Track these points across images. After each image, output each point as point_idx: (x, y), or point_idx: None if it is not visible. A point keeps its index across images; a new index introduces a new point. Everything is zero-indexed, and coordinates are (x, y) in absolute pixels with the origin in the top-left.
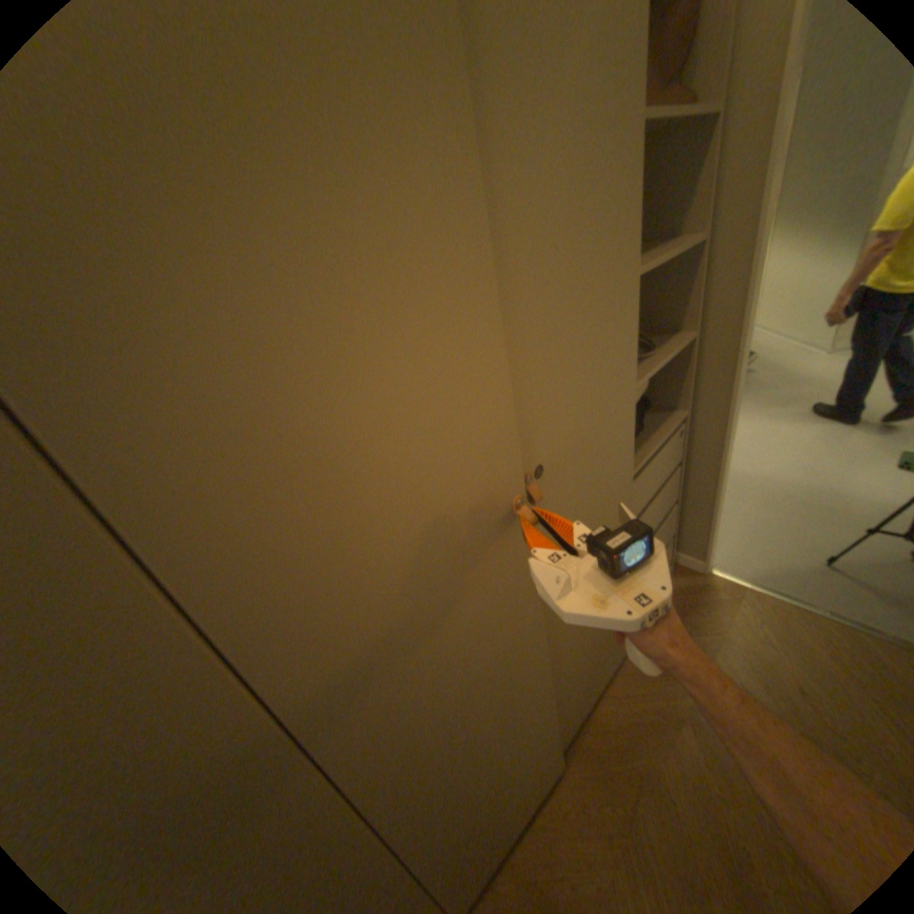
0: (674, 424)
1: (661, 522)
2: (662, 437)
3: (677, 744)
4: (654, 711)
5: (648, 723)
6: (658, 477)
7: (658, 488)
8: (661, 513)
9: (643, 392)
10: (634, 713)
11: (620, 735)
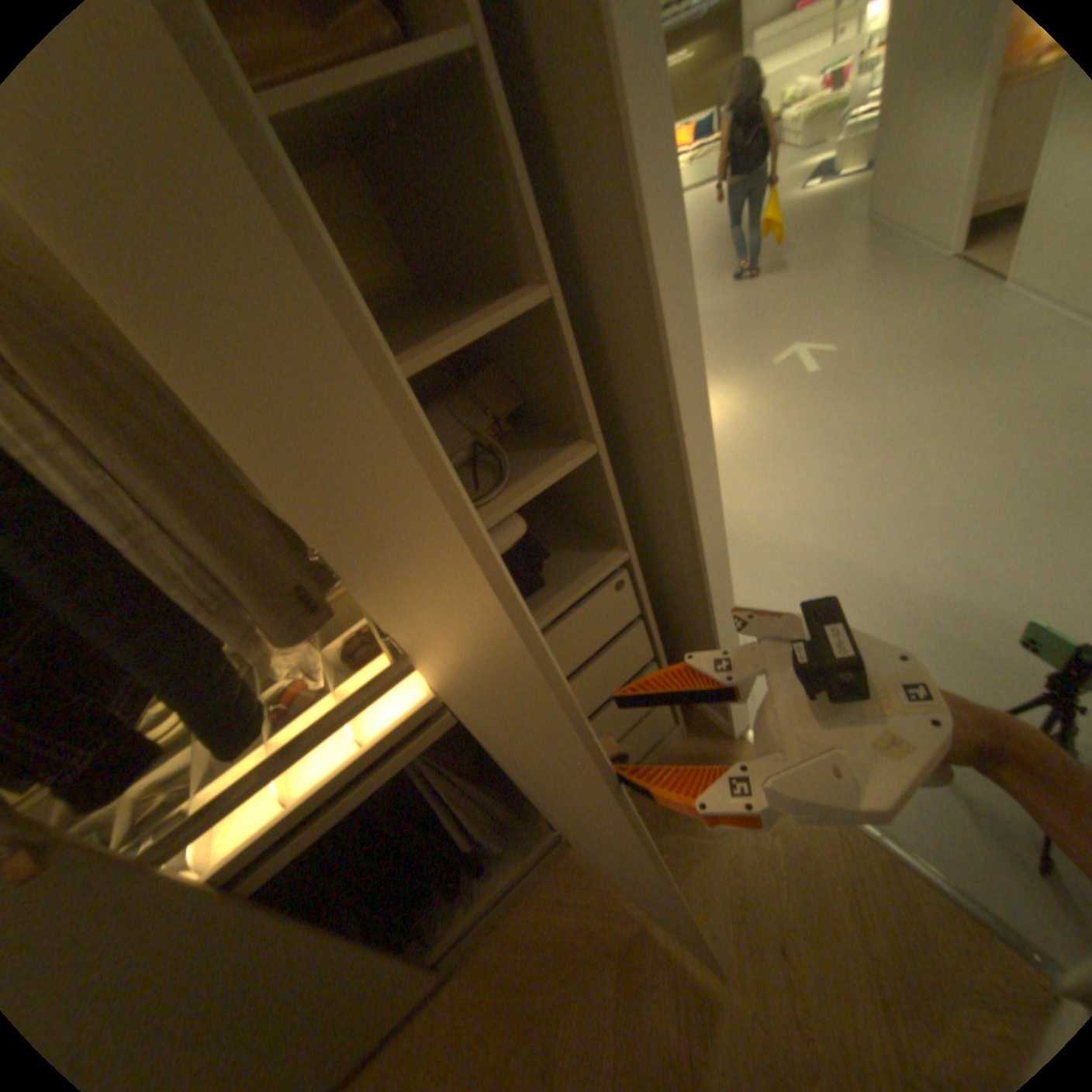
0: (592, 580)
1: (604, 701)
2: (557, 607)
3: (592, 987)
4: (584, 934)
5: (570, 948)
6: (562, 660)
7: (568, 672)
8: (600, 692)
9: (521, 541)
10: (560, 930)
11: (533, 957)
